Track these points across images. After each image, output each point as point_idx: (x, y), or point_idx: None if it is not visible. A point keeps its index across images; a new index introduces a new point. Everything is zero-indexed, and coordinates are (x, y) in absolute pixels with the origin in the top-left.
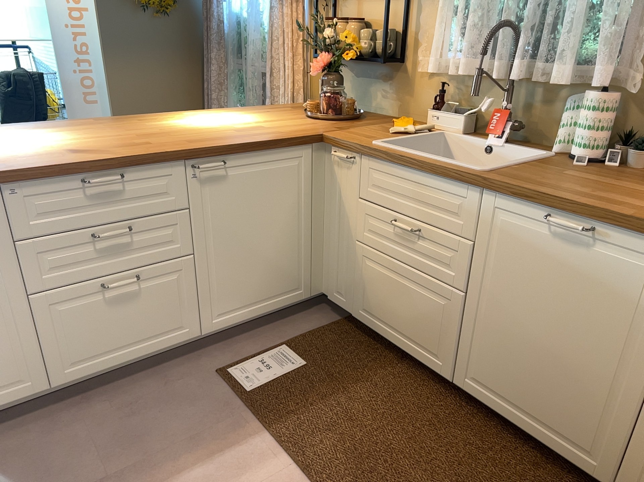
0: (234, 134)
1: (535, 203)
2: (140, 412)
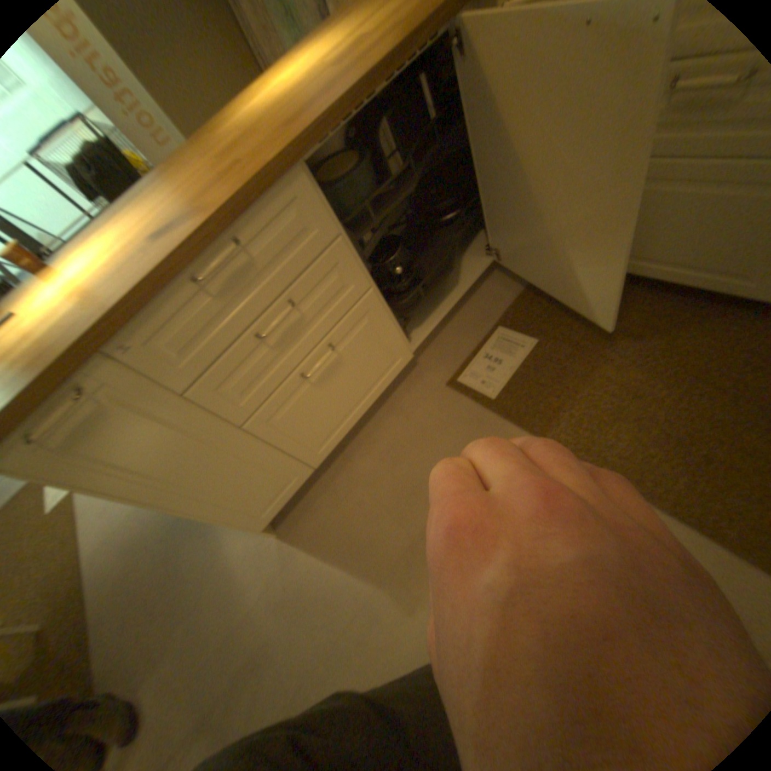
0: (336, 72)
1: None
2: (401, 458)
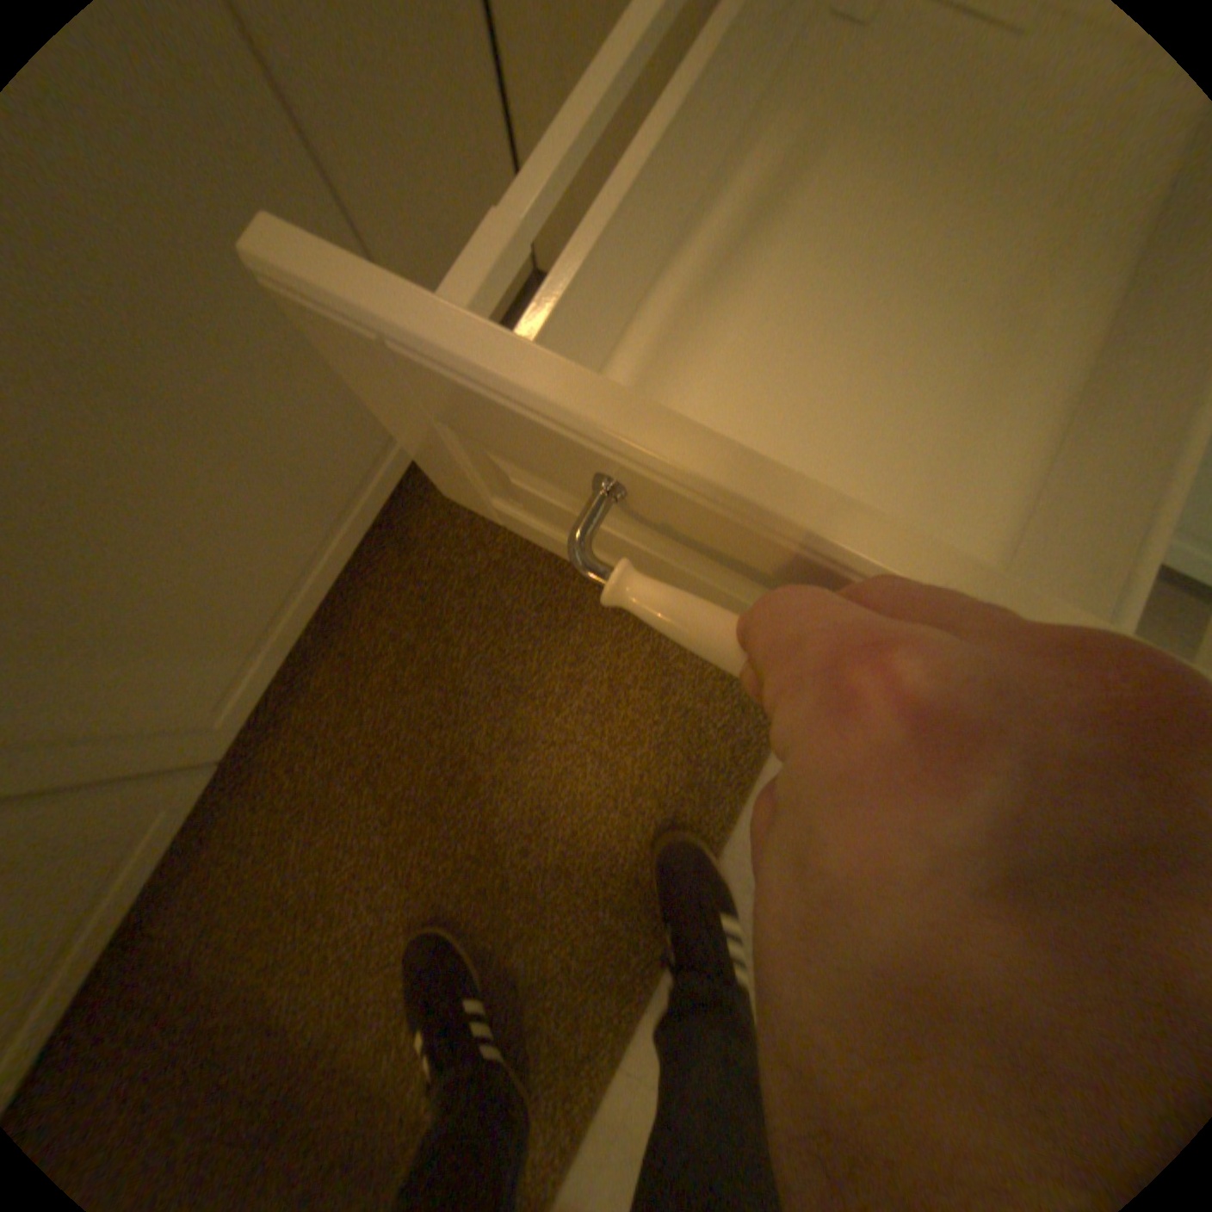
0: None
1: None
2: None
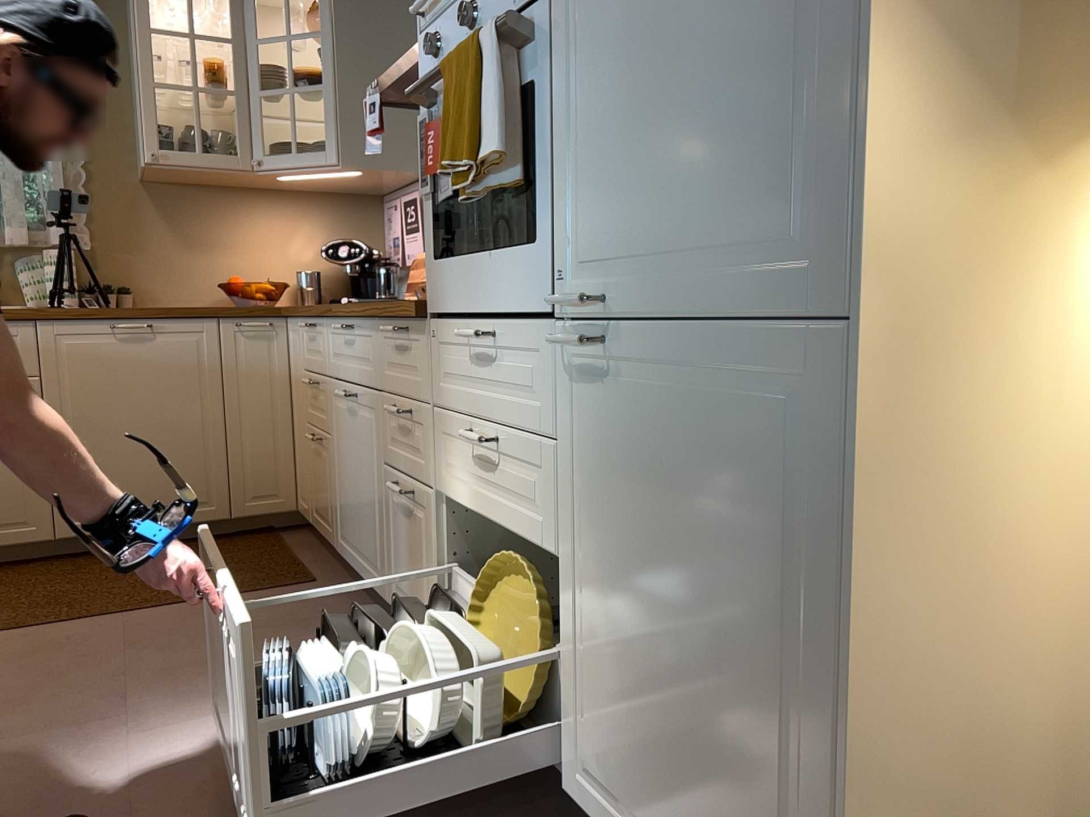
0: None
1: (97, 318)
2: None
